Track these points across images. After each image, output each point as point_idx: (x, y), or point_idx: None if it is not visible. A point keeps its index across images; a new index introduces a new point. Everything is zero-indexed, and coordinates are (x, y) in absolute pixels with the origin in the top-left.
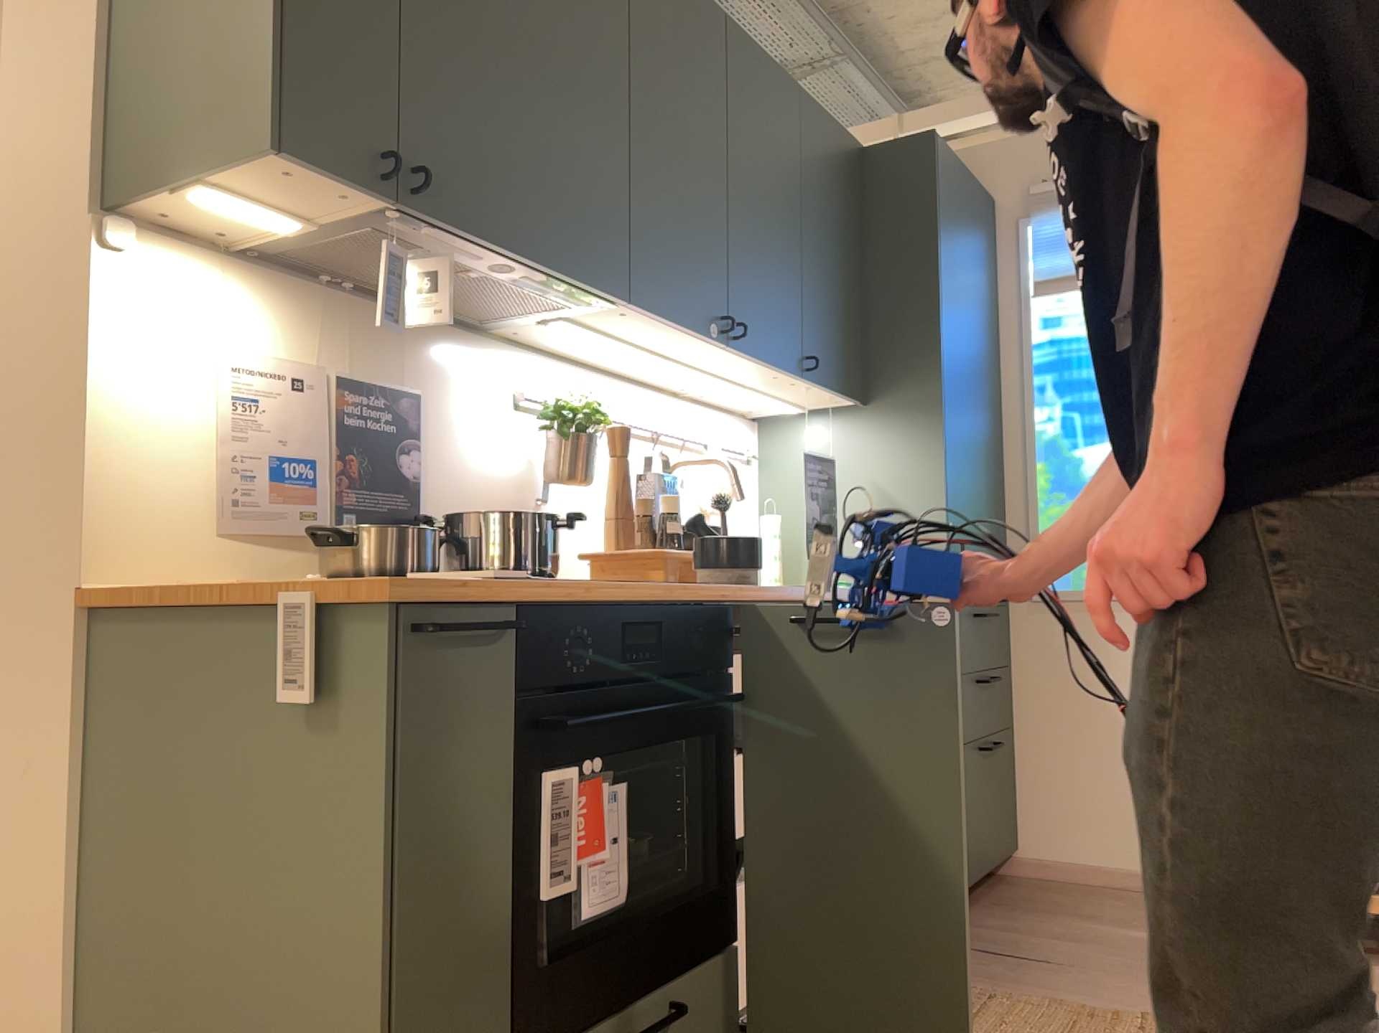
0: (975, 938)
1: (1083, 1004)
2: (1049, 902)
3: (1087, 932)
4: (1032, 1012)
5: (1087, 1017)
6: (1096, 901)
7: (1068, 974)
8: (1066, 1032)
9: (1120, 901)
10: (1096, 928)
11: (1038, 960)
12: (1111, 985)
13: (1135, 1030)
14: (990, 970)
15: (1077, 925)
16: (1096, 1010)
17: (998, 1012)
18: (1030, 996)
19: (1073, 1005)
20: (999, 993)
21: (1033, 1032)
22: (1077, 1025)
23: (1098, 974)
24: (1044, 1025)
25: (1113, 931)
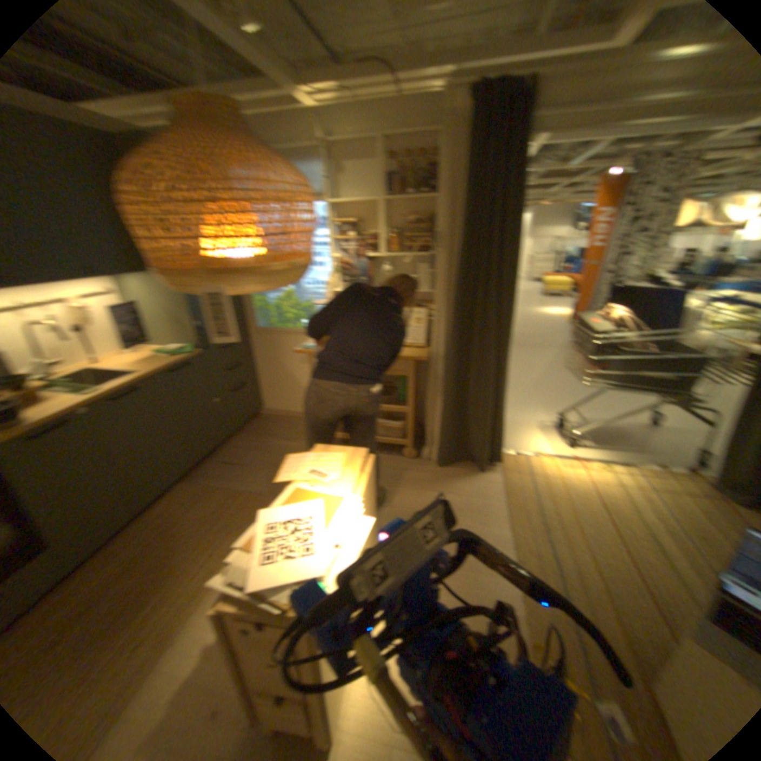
0: (227, 457)
1: (238, 489)
2: (265, 430)
3: (266, 446)
4: (216, 499)
5: (232, 499)
6: (280, 427)
7: (244, 473)
8: (220, 509)
9: (288, 426)
10: (270, 443)
11: (240, 466)
12: (253, 476)
13: (242, 503)
14: (220, 476)
15: (266, 442)
16: (237, 494)
17: (205, 502)
18: (223, 489)
19: (232, 493)
20: (212, 491)
21: (209, 511)
22: (226, 504)
23: (253, 471)
24: (215, 506)
25: (274, 445)
